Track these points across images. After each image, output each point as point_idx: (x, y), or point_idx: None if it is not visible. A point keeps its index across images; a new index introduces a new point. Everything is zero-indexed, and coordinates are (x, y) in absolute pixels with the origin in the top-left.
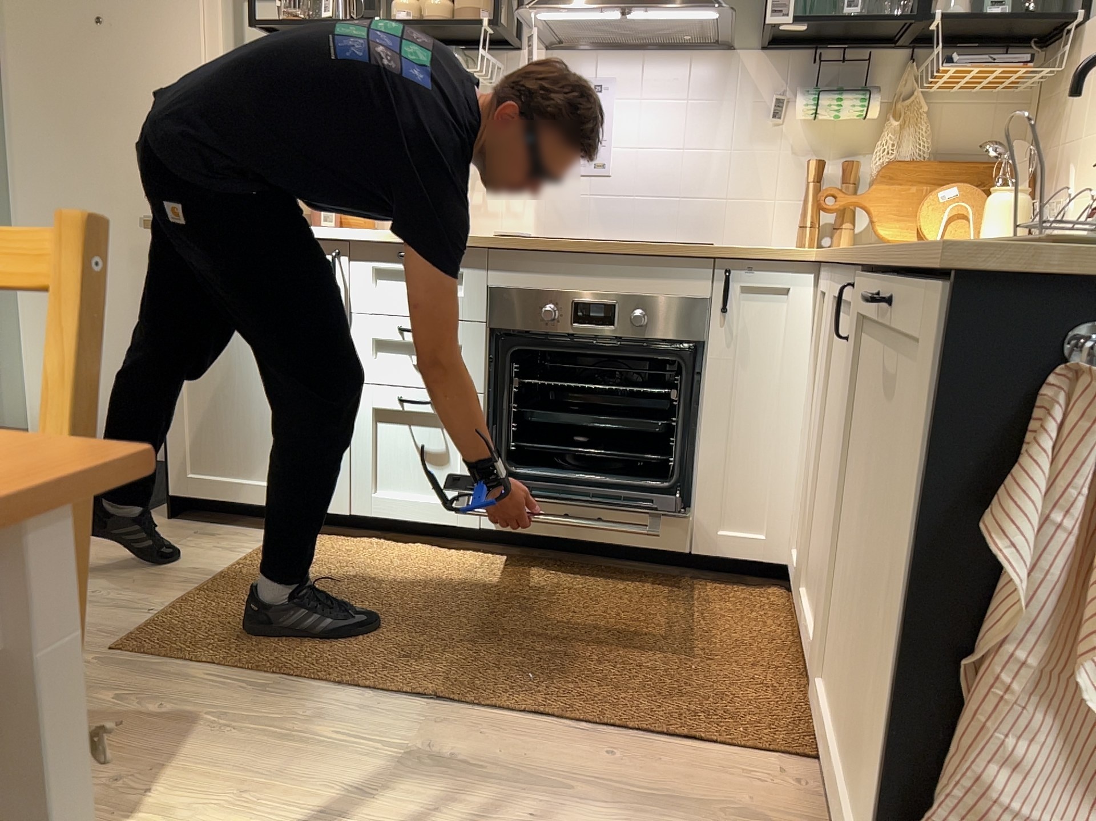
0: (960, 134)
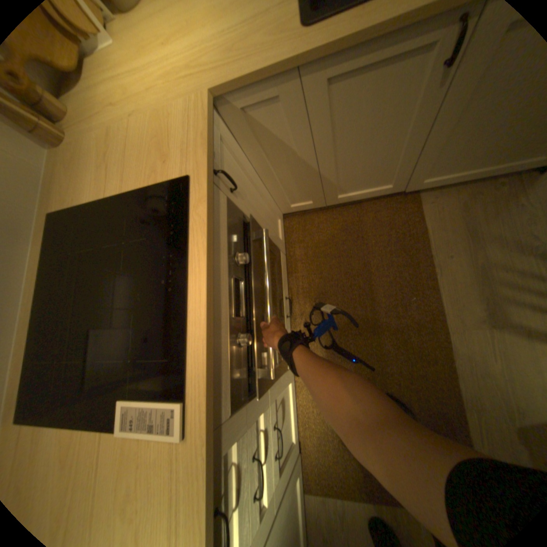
0: None
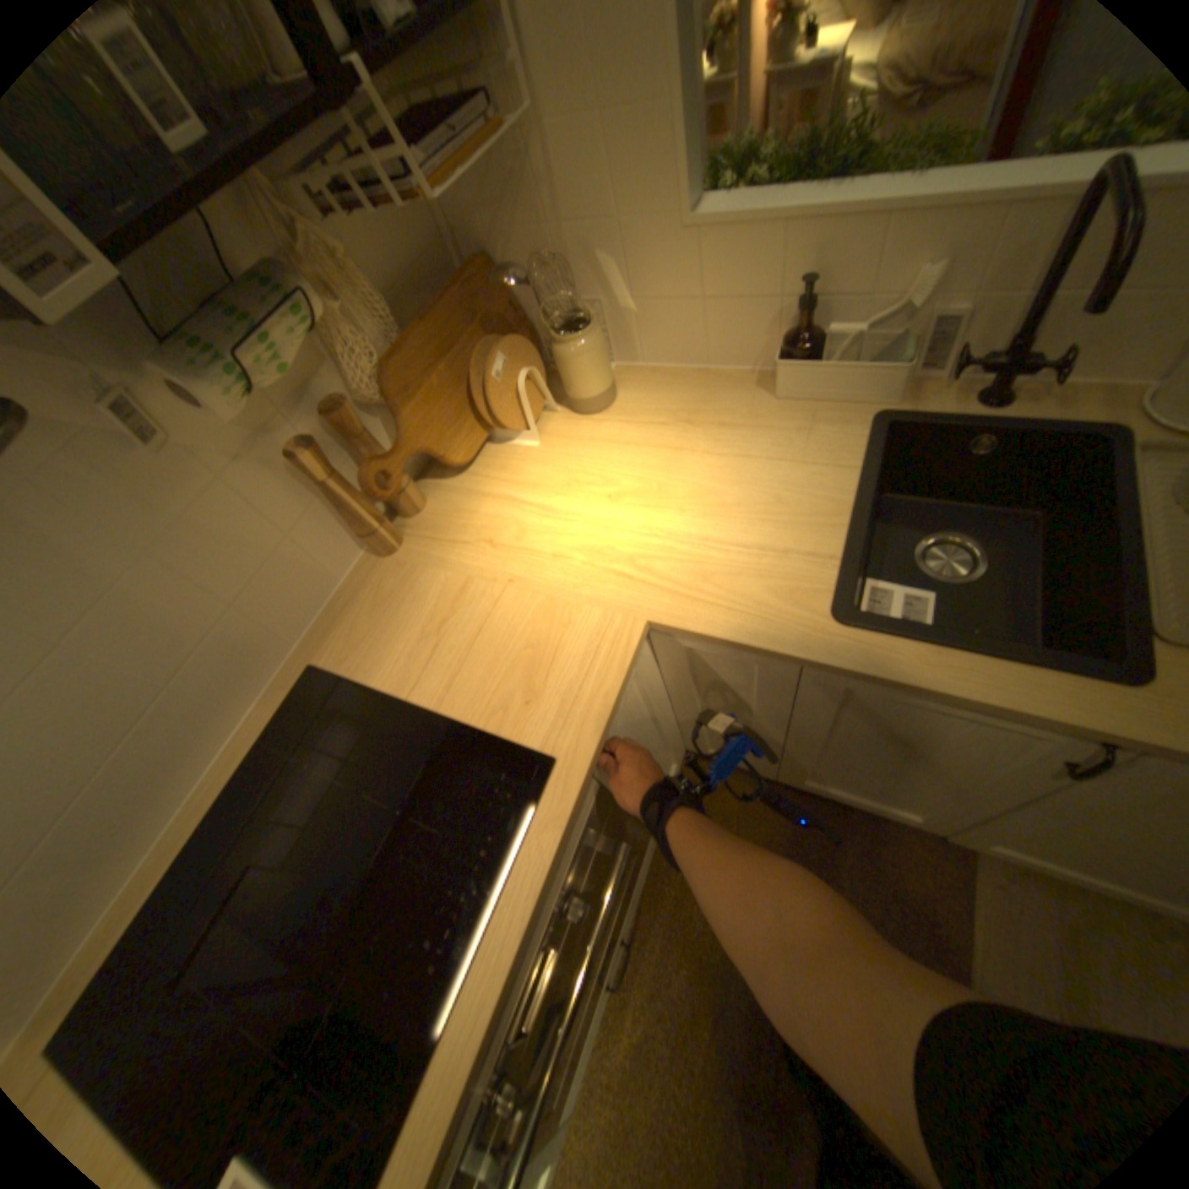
0: (374, 246)
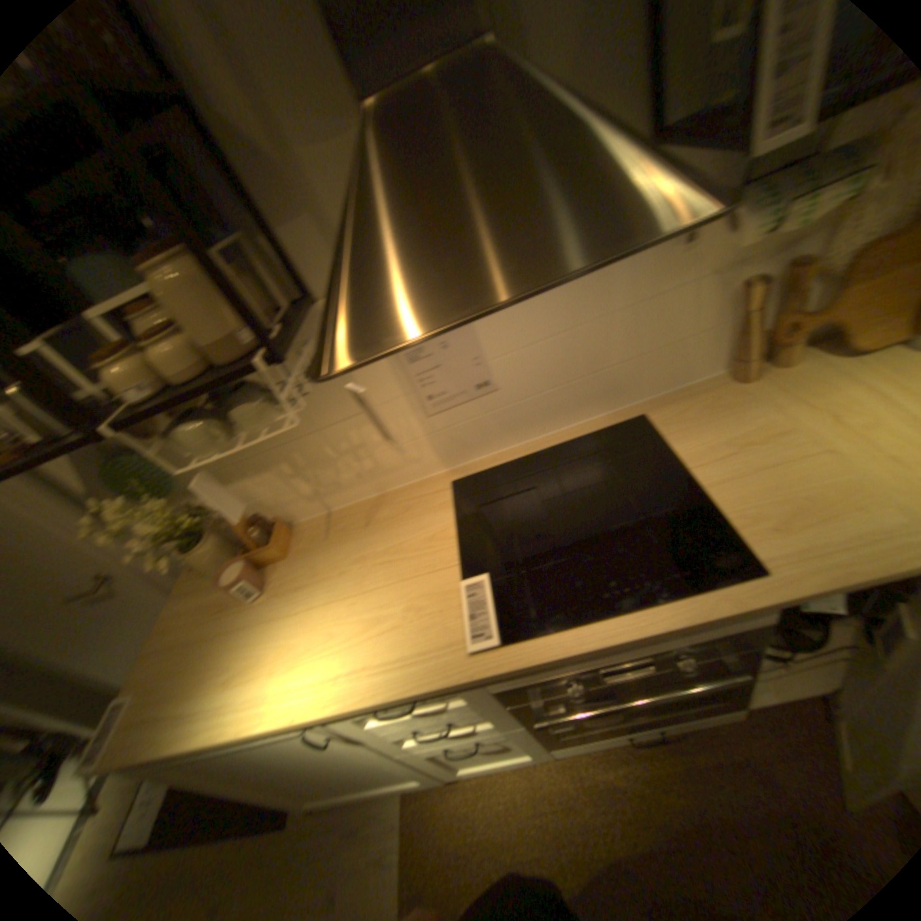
0: None
